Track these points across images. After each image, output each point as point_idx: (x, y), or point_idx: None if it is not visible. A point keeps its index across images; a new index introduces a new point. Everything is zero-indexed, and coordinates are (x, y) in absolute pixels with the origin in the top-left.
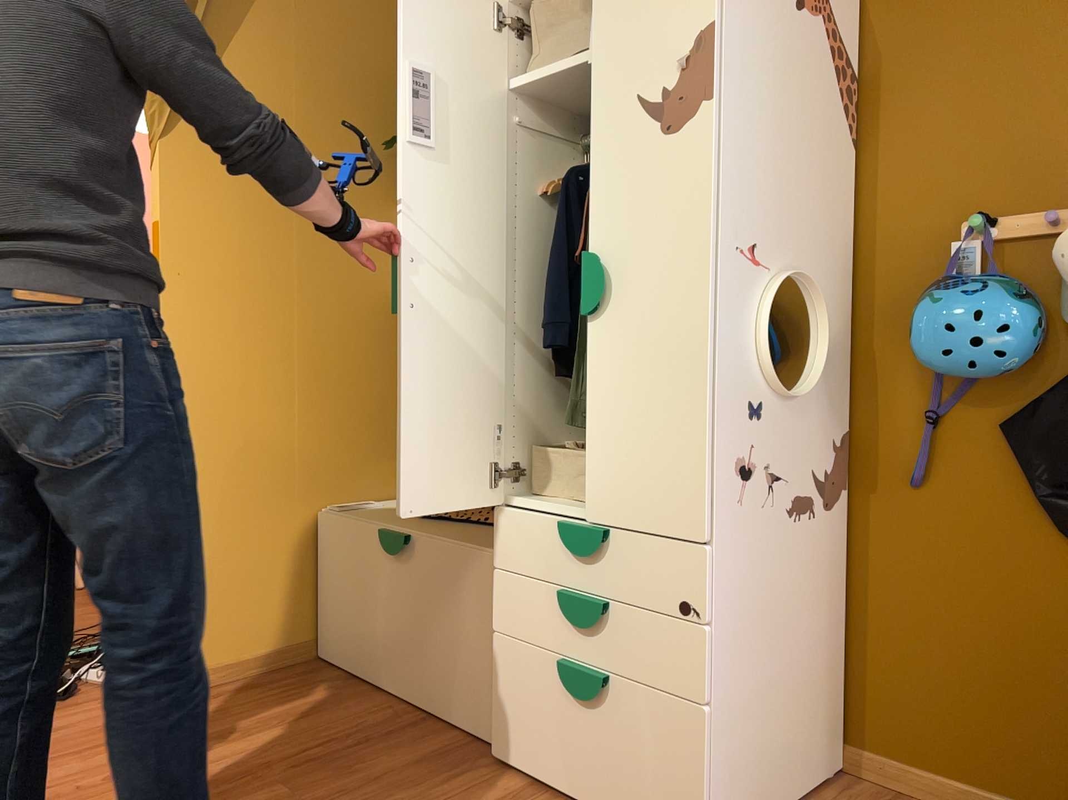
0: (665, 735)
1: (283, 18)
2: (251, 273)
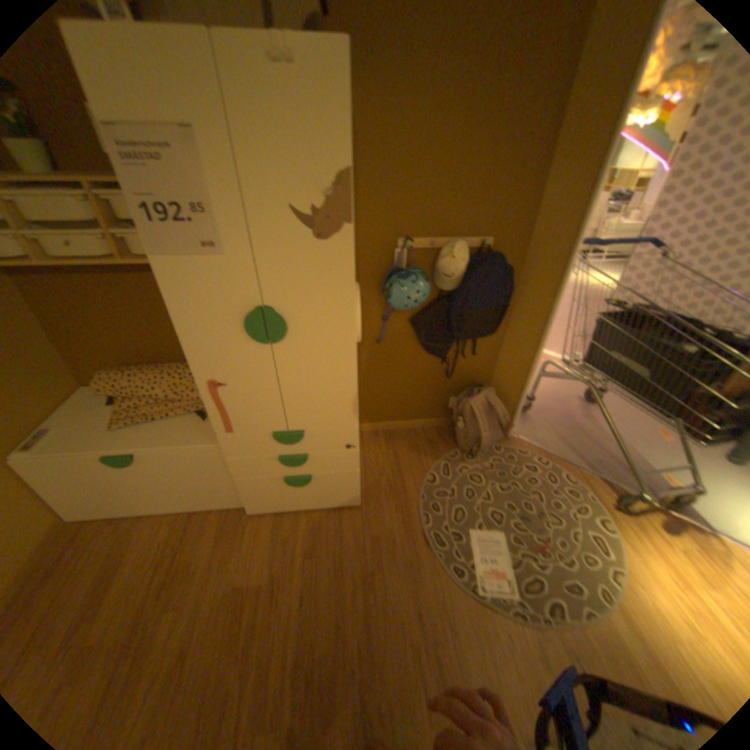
0: (341, 482)
1: None
2: None
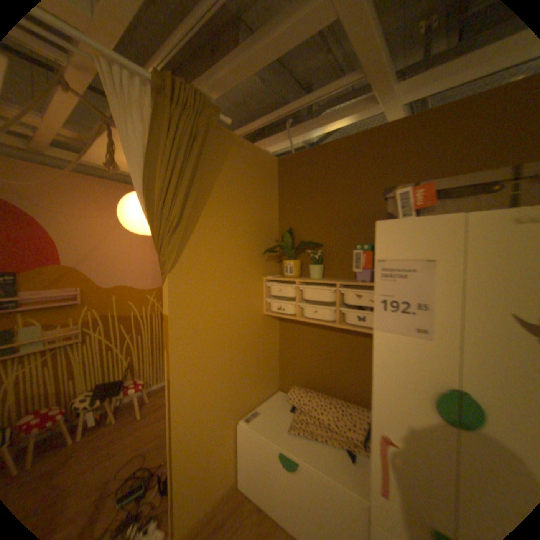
0: None
1: (220, 201)
2: (208, 326)
